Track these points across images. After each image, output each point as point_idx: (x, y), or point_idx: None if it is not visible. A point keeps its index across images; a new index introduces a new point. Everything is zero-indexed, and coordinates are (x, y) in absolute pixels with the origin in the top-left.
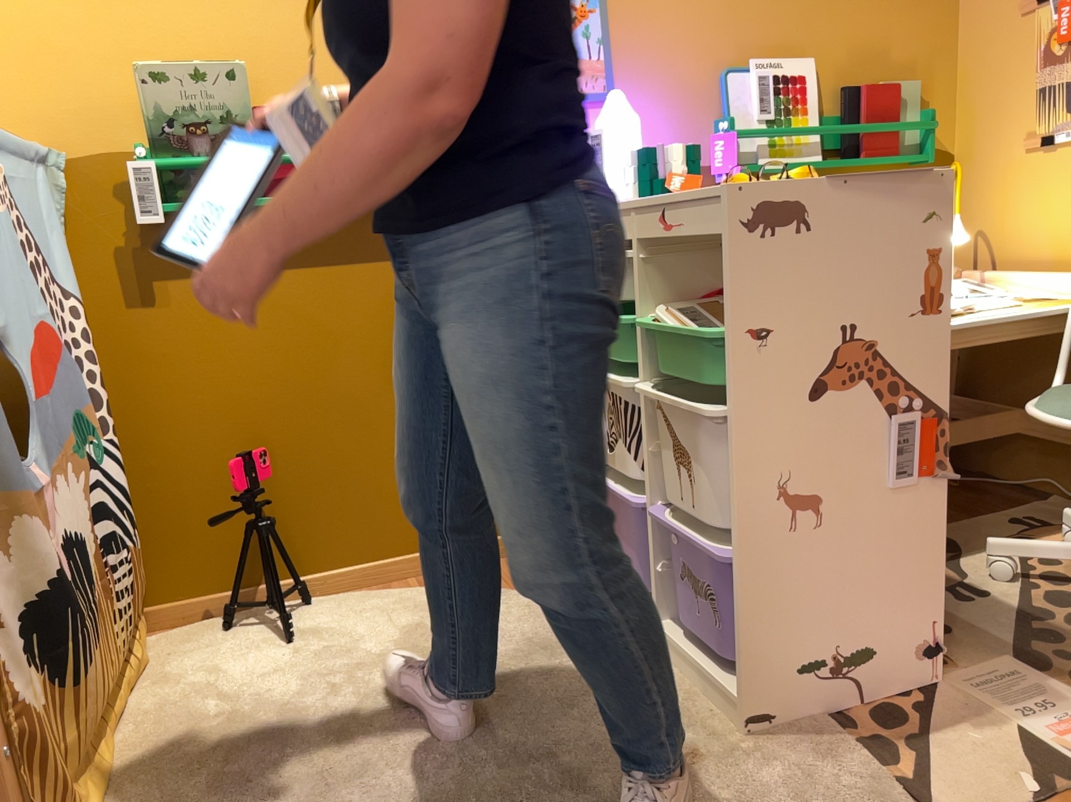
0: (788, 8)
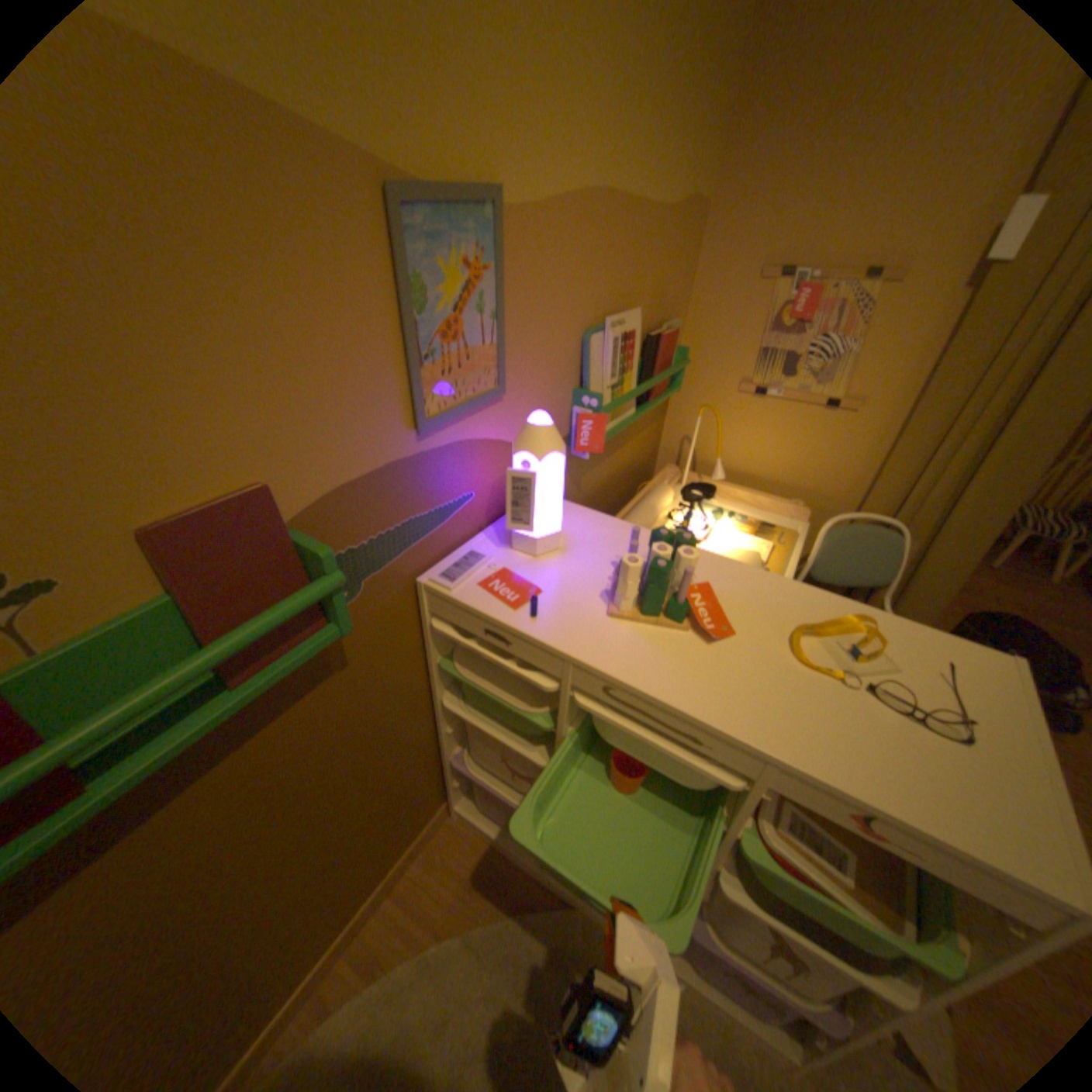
0: (633, 247)
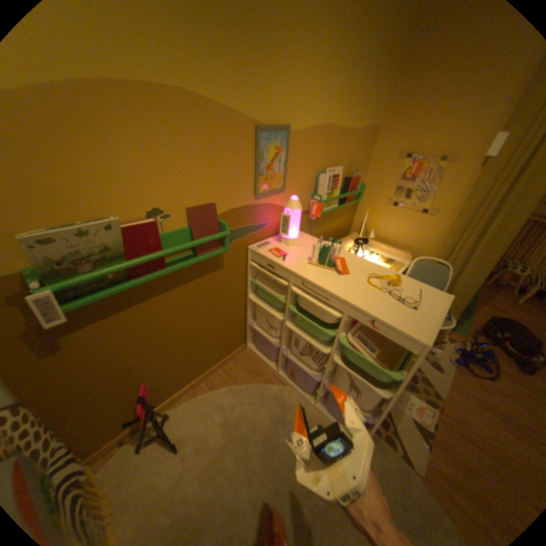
0: (340, 144)
